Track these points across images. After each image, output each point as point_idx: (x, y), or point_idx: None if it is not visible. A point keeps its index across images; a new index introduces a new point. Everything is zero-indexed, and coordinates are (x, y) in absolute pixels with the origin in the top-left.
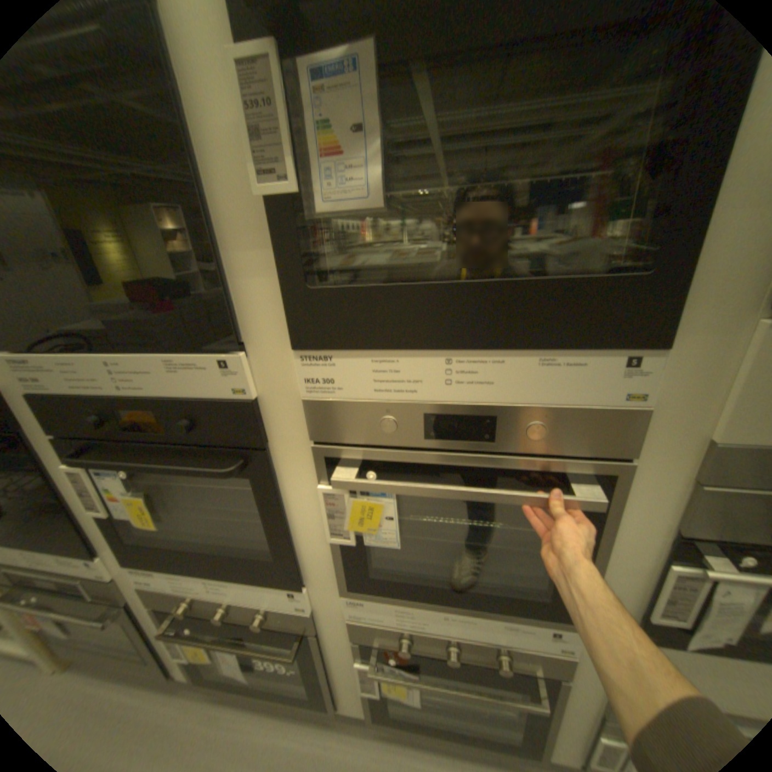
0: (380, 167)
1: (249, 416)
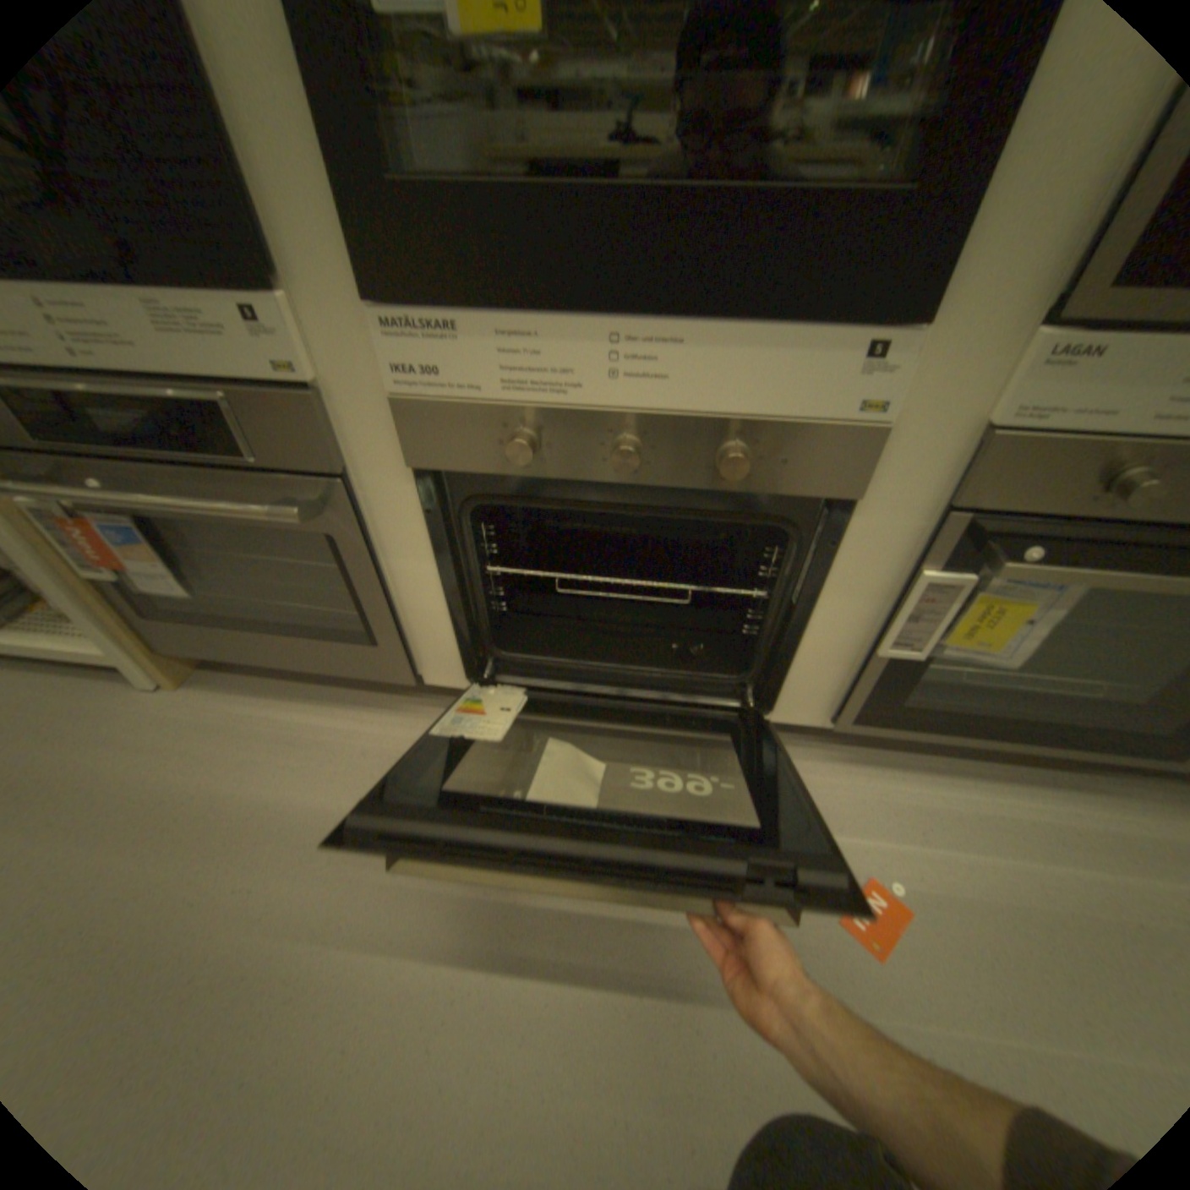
0: None
1: None
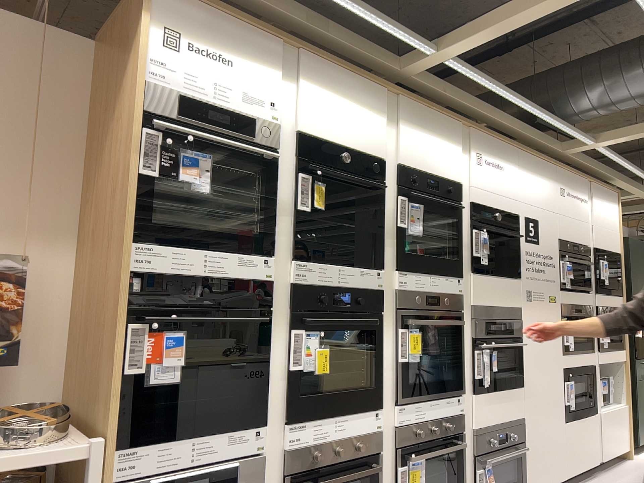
0: (418, 227)
1: (380, 295)
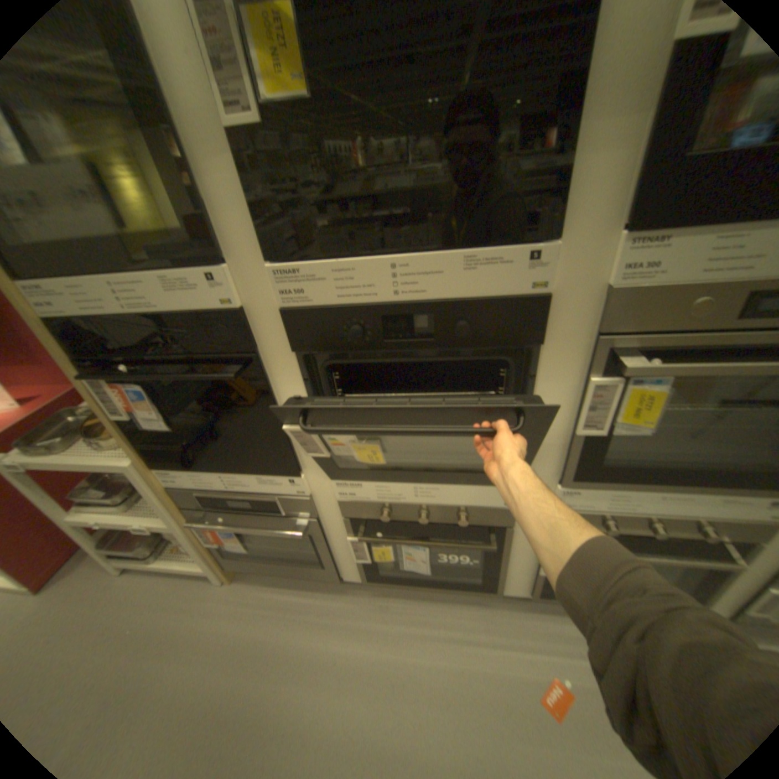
0: None
1: (543, 311)
